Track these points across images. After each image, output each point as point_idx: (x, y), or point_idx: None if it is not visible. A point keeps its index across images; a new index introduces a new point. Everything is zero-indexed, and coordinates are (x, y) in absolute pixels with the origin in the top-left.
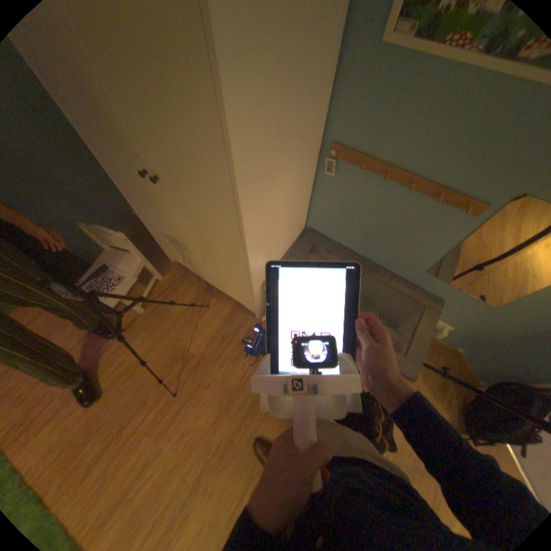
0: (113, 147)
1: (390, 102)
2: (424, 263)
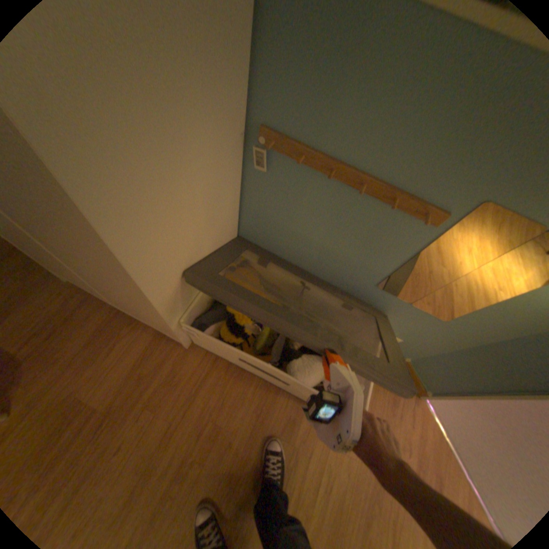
0: None
1: (332, 66)
2: (374, 276)
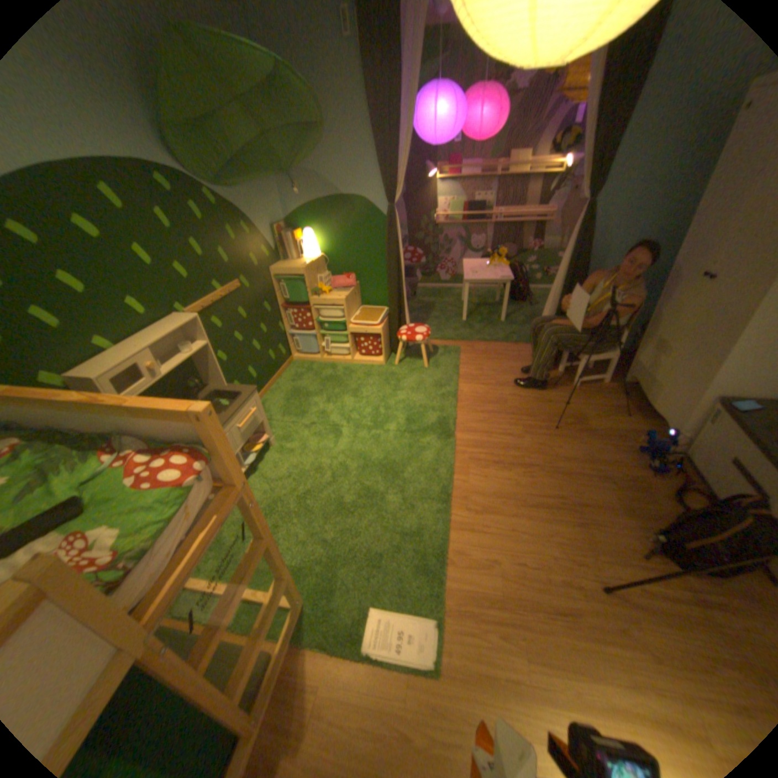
0: (697, 261)
1: None
2: None
